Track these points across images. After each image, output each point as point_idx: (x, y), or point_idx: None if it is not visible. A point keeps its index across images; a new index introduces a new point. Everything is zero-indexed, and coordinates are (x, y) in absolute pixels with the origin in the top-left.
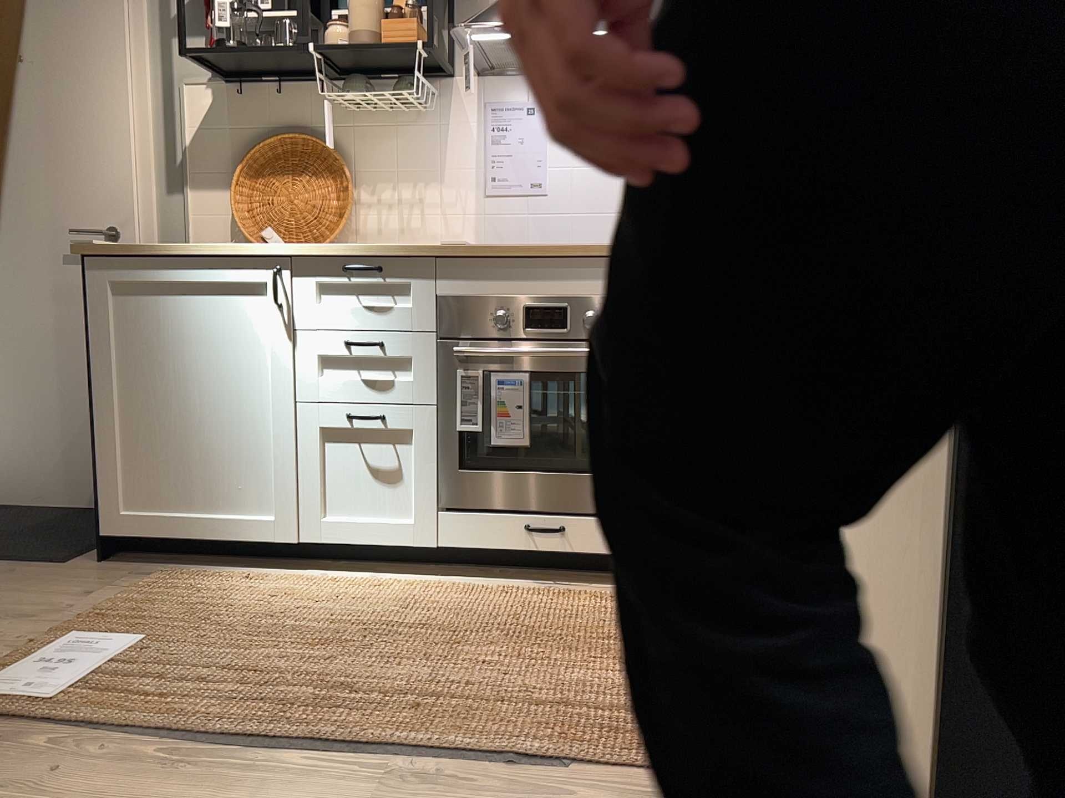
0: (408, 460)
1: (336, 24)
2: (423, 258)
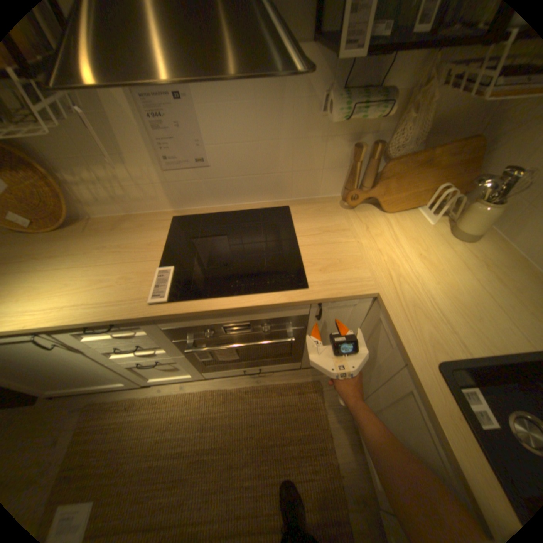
0: (179, 366)
1: None
2: (140, 320)
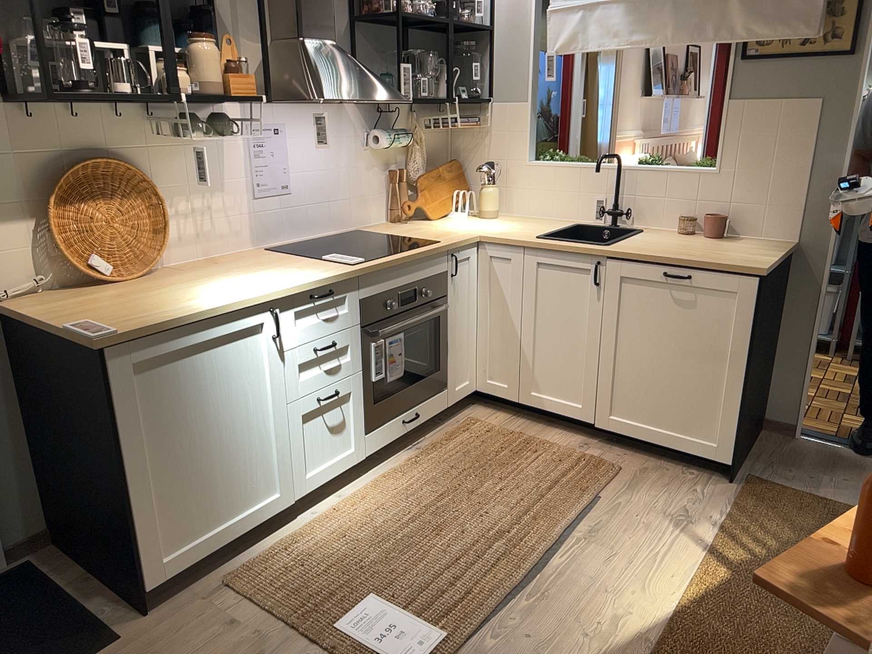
0: (349, 412)
1: (181, 69)
2: (353, 277)
